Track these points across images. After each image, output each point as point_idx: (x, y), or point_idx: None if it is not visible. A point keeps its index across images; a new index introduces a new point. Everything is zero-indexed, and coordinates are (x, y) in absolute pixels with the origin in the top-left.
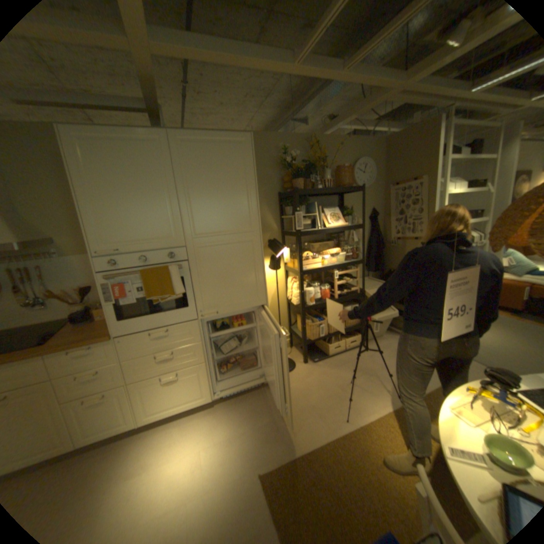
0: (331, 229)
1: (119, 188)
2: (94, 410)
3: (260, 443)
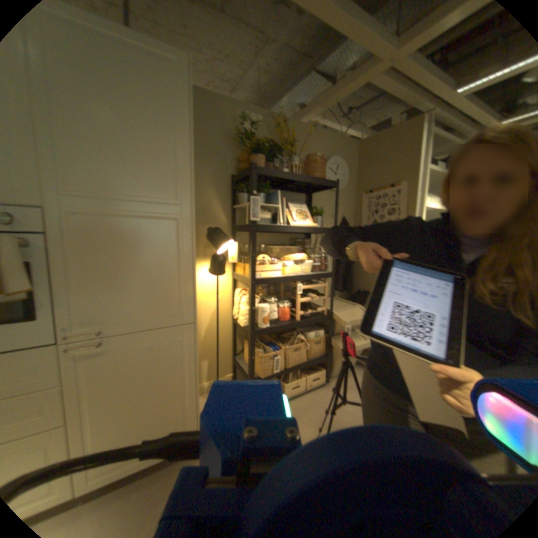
0: (298, 228)
1: None
2: None
3: None
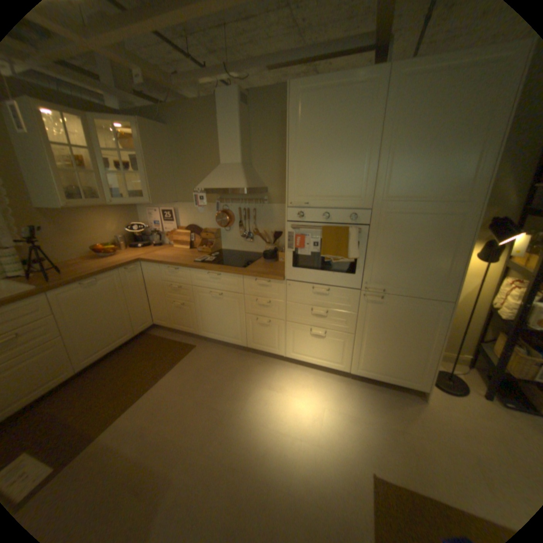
0: None
1: (323, 141)
2: (262, 327)
3: (387, 446)
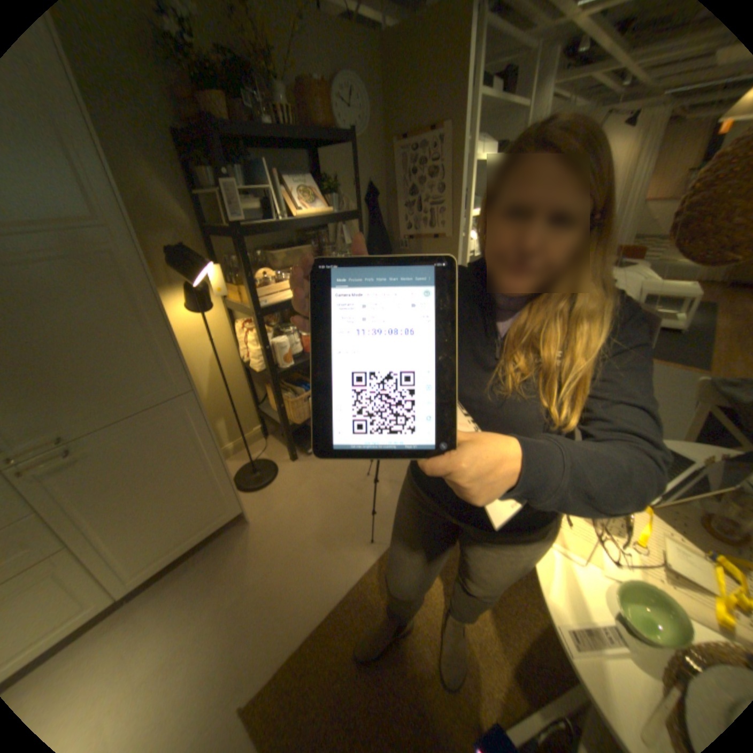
0: (304, 221)
1: None
2: None
3: (233, 642)
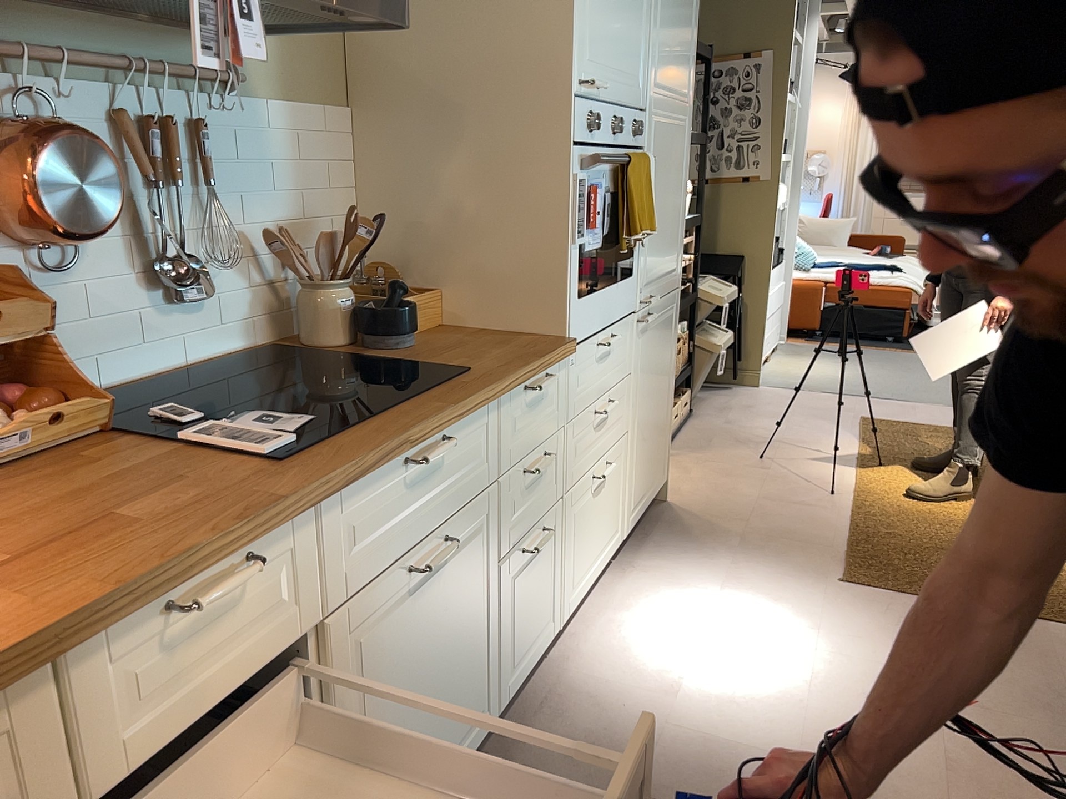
0: None
1: None
2: (529, 575)
3: (773, 556)
